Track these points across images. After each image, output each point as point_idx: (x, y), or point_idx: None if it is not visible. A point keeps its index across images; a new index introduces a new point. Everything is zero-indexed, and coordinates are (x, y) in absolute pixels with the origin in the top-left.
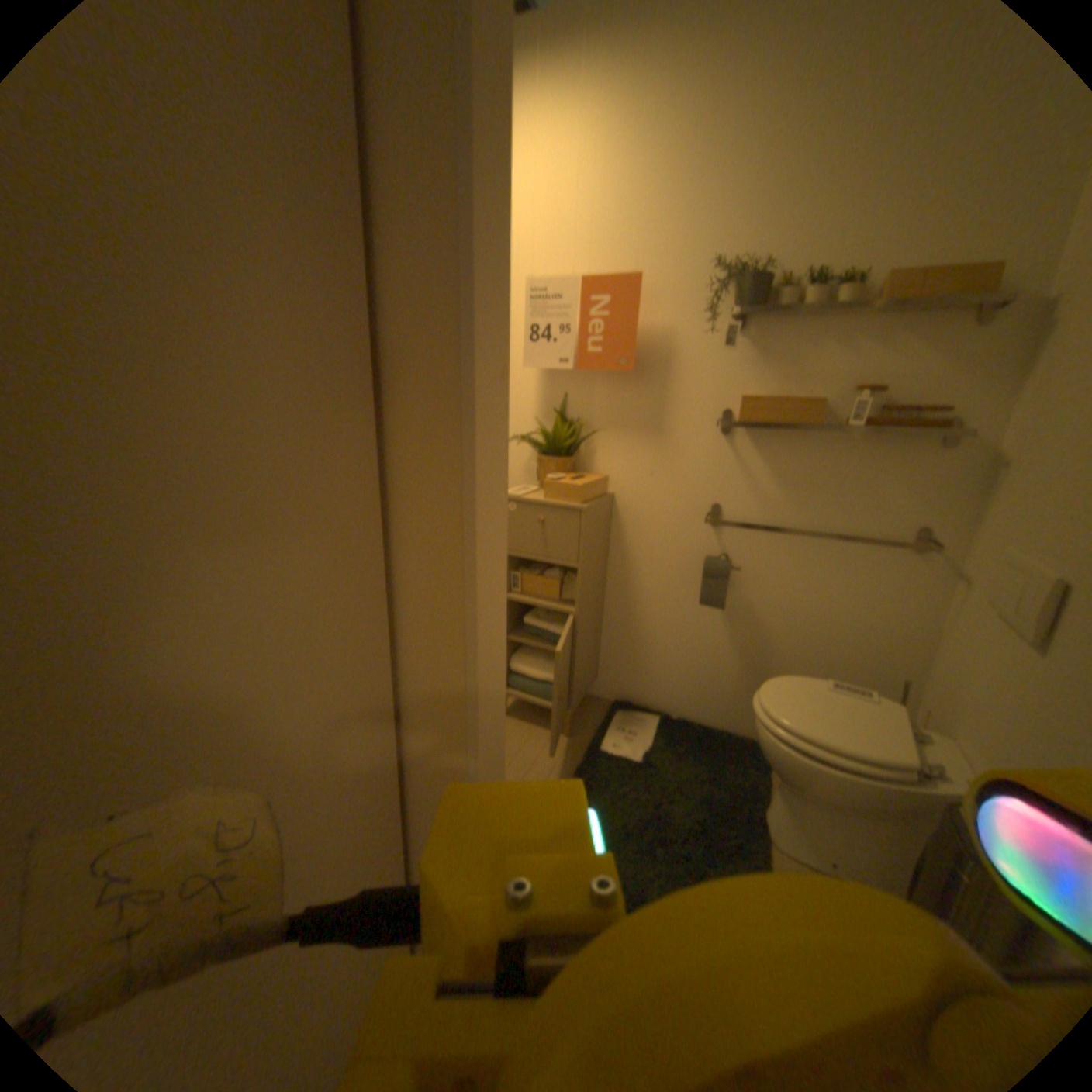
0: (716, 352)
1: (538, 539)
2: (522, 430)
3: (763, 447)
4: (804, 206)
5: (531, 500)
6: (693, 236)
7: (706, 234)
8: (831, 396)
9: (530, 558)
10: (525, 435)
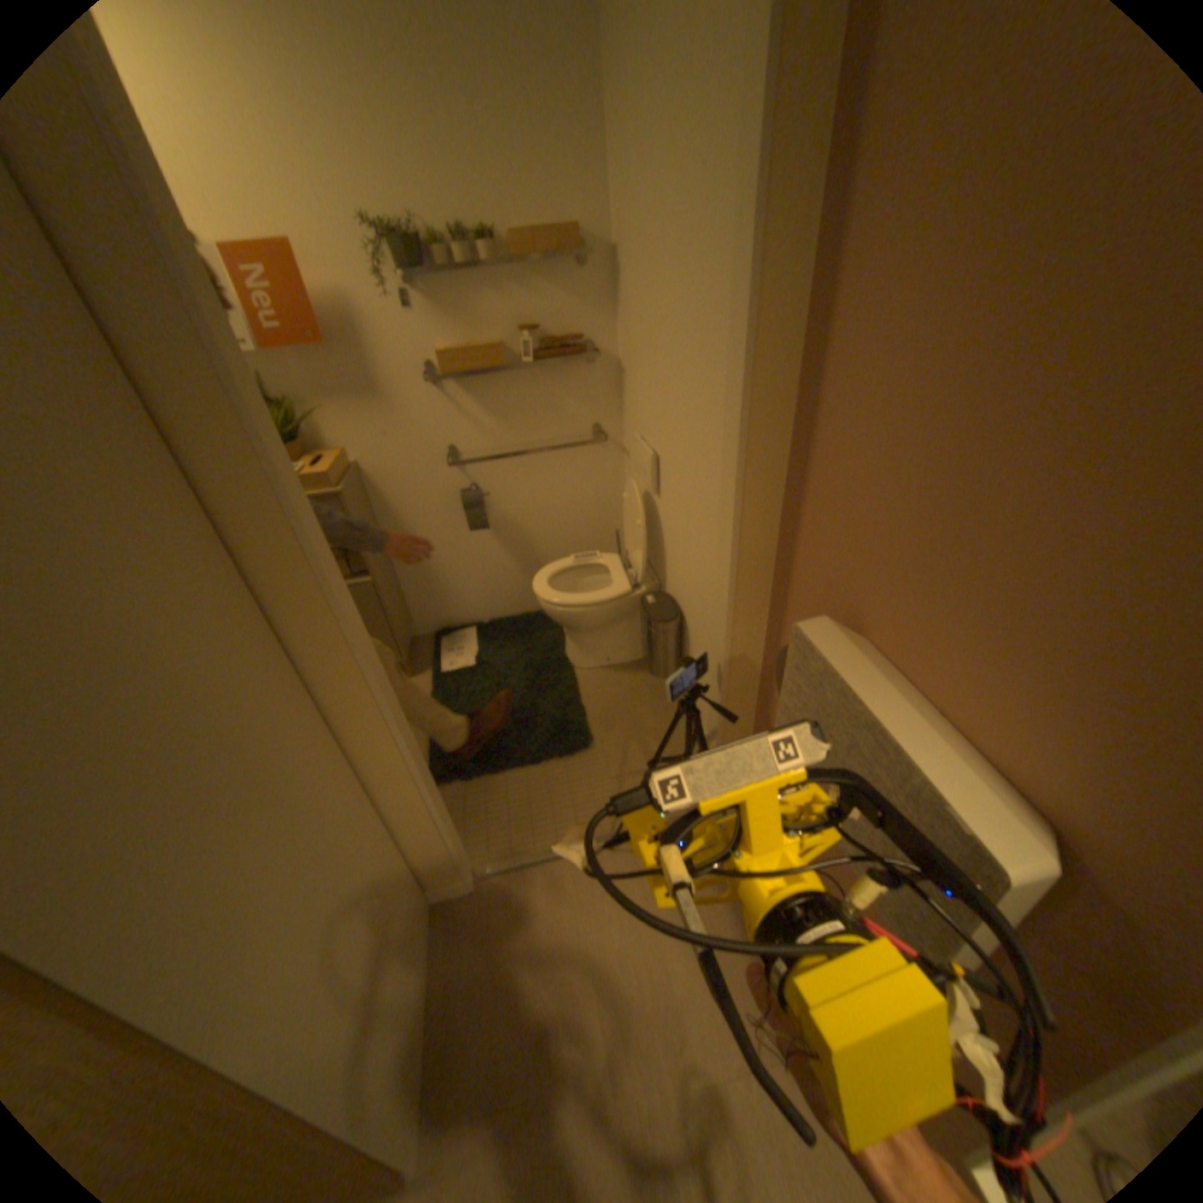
0: (396, 313)
1: None
2: None
3: (468, 392)
4: (419, 165)
5: None
6: (324, 193)
7: (337, 192)
8: (502, 341)
9: None
10: None
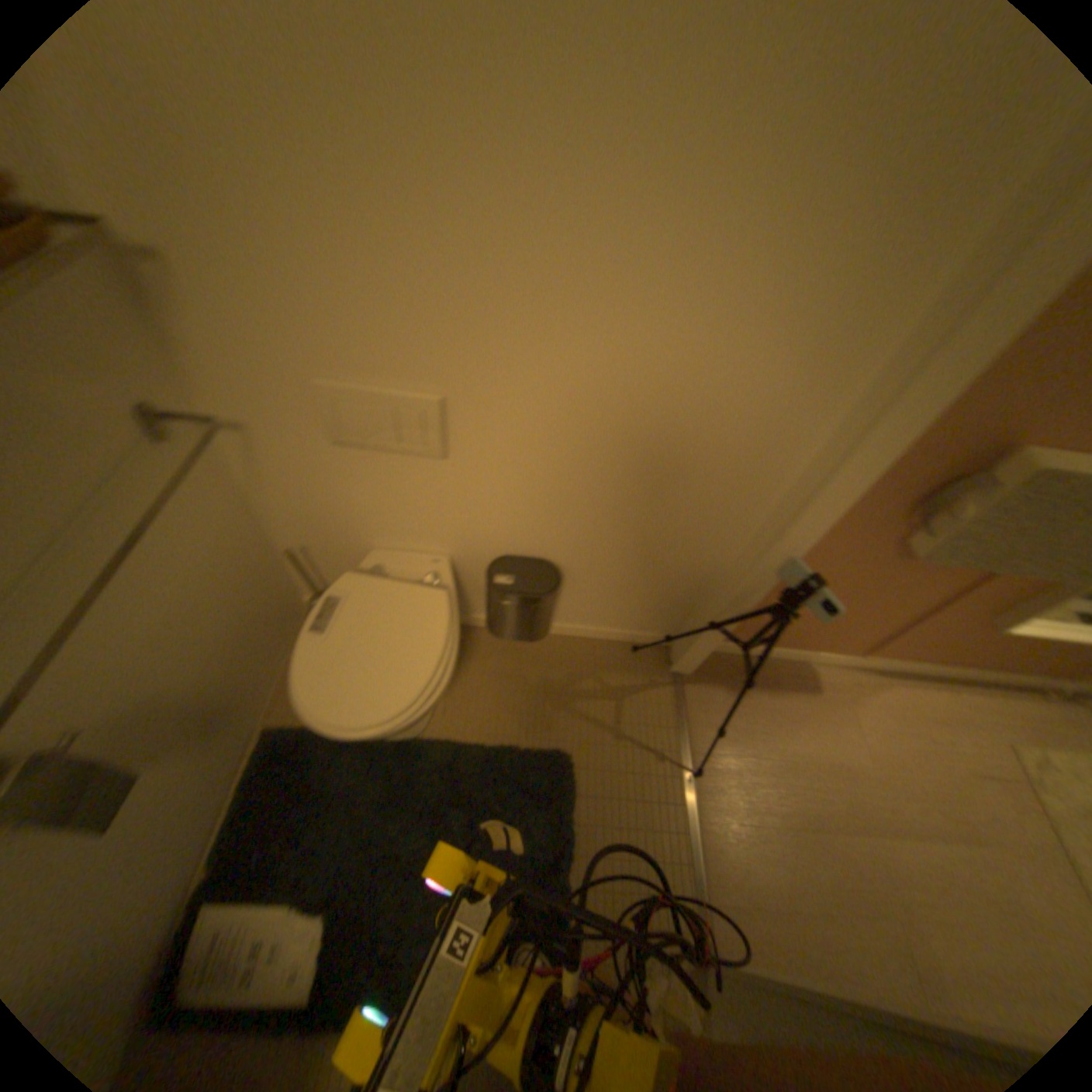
0: None
1: None
2: None
3: None
4: None
5: None
6: None
7: None
8: None
9: None
10: None
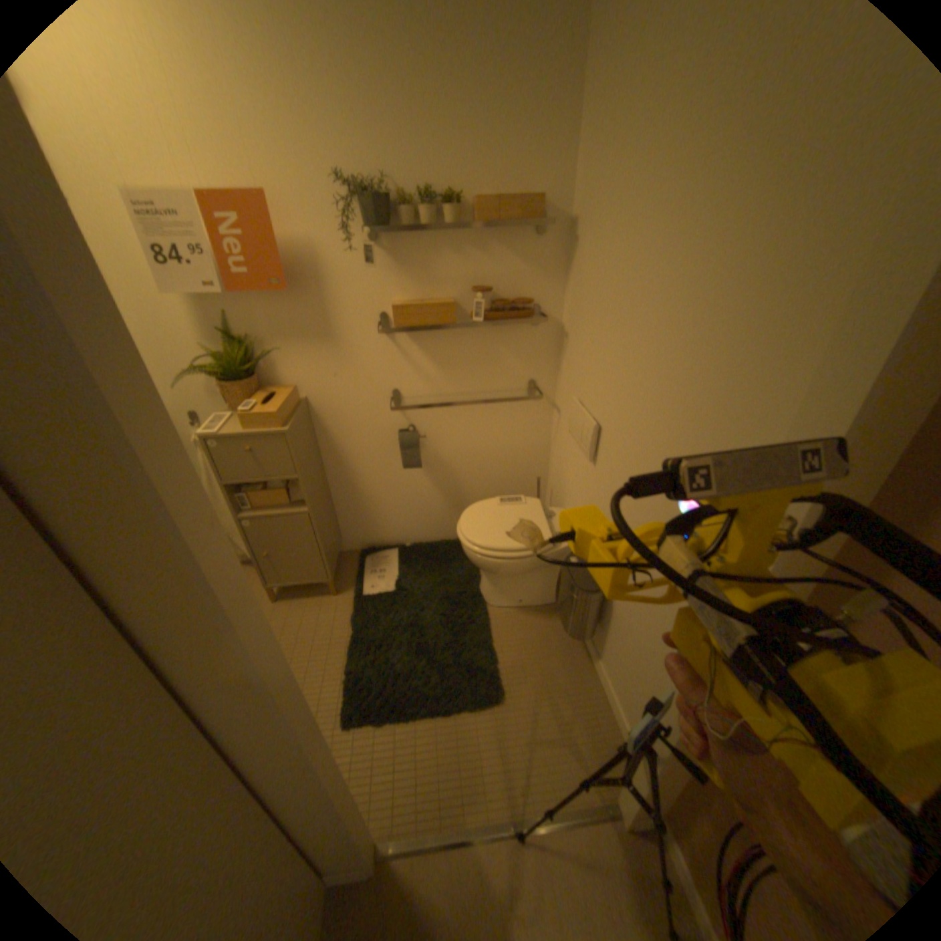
0: (358, 266)
1: (251, 466)
2: (187, 355)
3: (417, 343)
4: (397, 128)
5: (230, 436)
6: (303, 148)
7: (316, 148)
8: (455, 298)
9: (250, 483)
10: (193, 361)
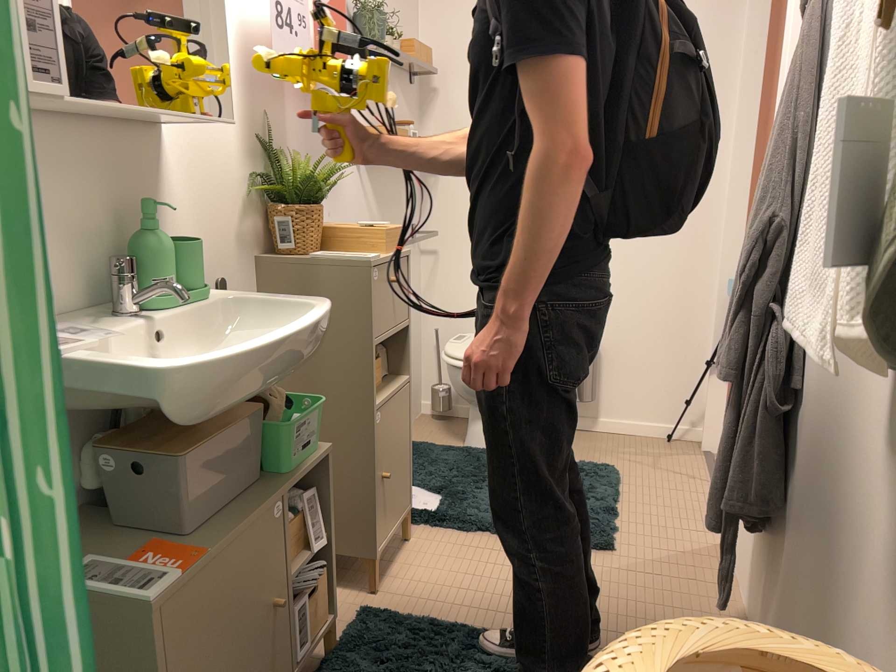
0: None
1: (391, 307)
2: (230, 175)
3: (370, 177)
4: None
5: (387, 259)
6: None
7: None
8: None
9: (388, 337)
10: (247, 182)
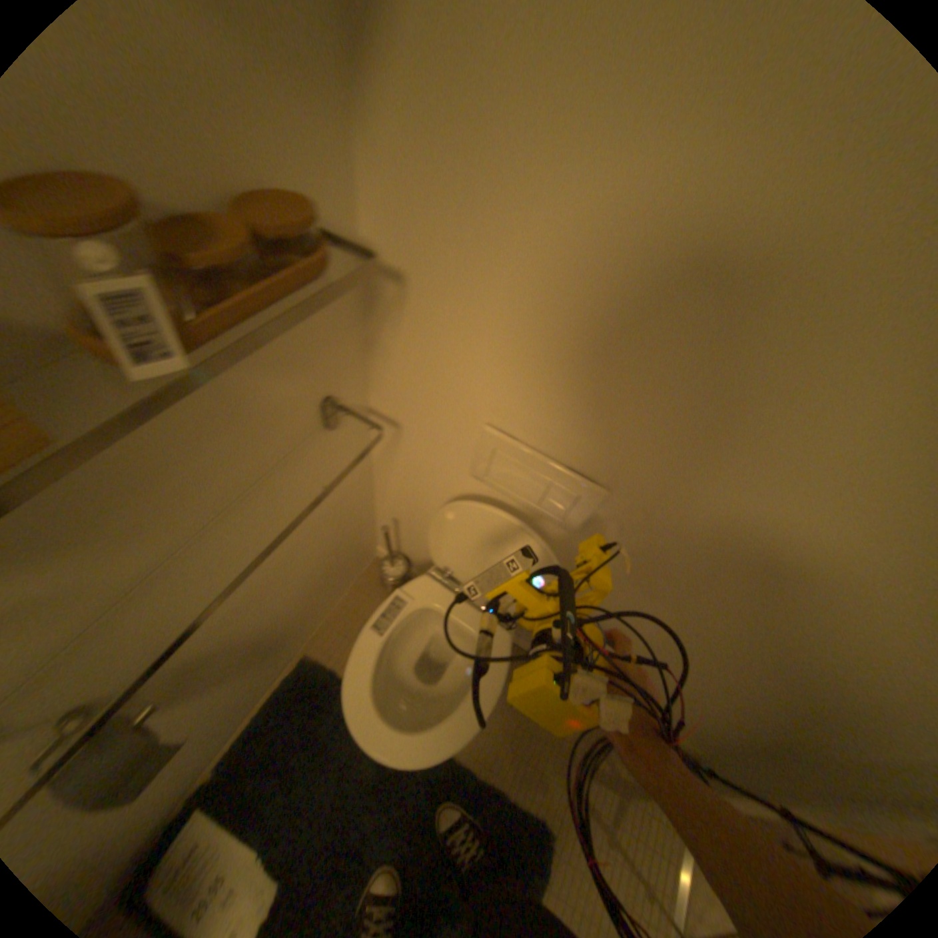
0: None
1: None
2: None
3: None
4: None
5: None
6: None
7: None
8: None
9: None
10: None
